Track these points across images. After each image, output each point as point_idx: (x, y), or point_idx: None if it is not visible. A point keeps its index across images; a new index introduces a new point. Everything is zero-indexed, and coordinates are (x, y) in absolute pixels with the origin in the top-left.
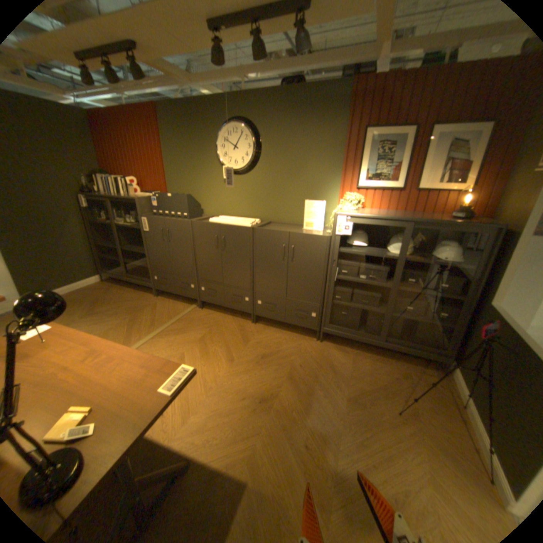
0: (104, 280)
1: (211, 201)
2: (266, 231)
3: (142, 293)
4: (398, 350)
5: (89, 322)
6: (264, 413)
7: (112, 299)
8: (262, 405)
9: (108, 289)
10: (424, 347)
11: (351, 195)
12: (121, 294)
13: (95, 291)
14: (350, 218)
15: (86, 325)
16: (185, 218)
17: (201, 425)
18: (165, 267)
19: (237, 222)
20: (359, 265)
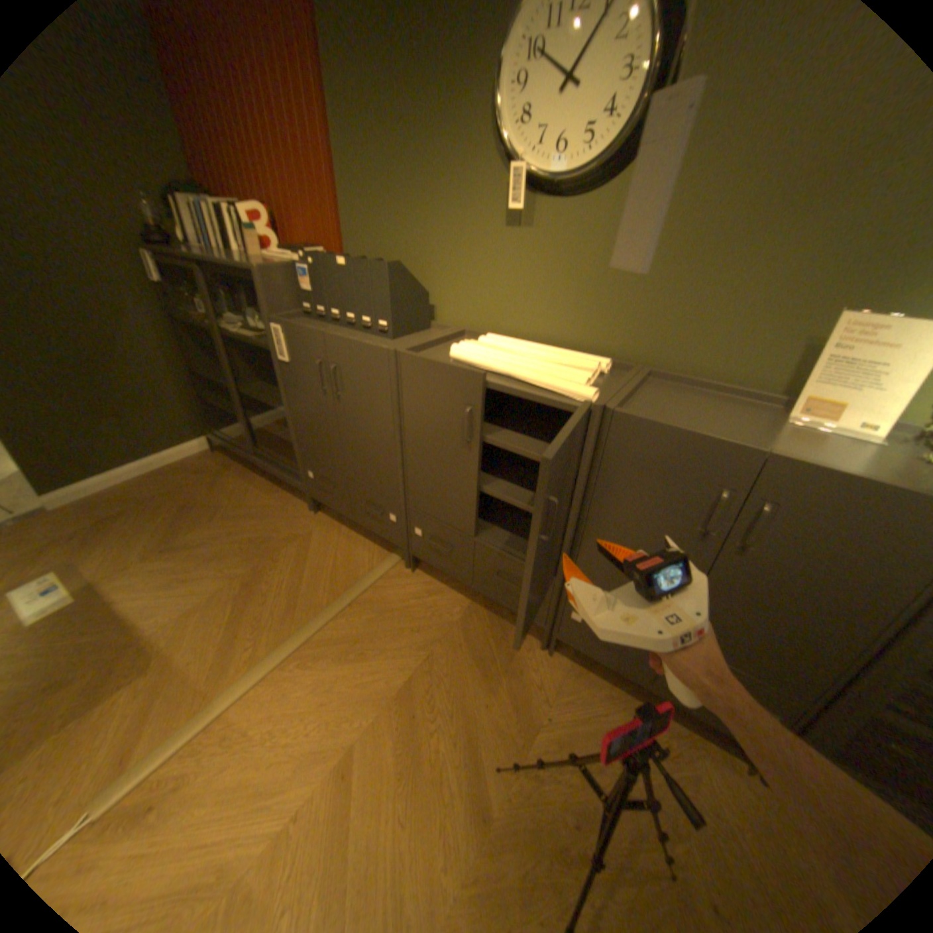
0: (221, 447)
1: (461, 282)
2: (661, 430)
3: (286, 497)
4: None
5: (159, 575)
6: None
7: (222, 507)
8: None
9: (221, 474)
10: None
11: None
12: (244, 495)
13: (195, 479)
14: None
15: (149, 586)
16: (384, 334)
17: None
18: (331, 458)
19: (540, 368)
20: None
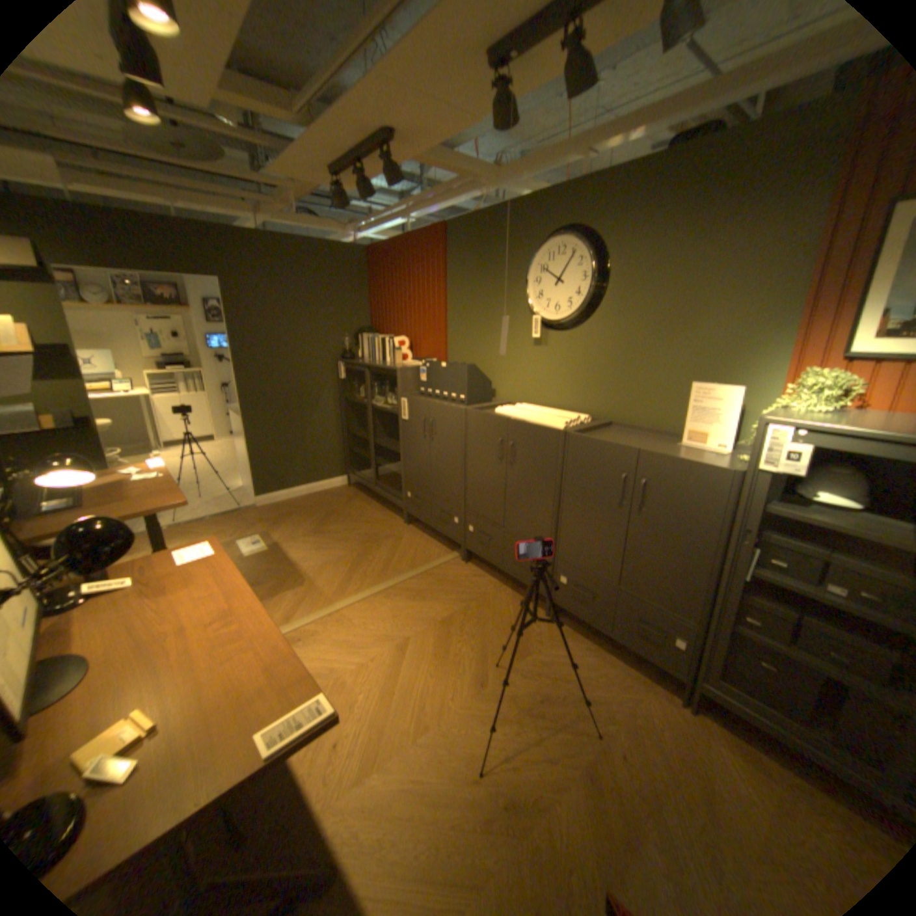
0: (354, 484)
1: (510, 376)
2: (592, 442)
3: (390, 515)
4: None
5: (311, 544)
6: (507, 840)
7: (350, 515)
8: (511, 817)
9: (352, 498)
10: None
11: (825, 374)
12: (365, 510)
13: (336, 499)
14: (809, 432)
15: (306, 548)
16: (462, 403)
17: (384, 802)
18: (423, 480)
19: (542, 417)
20: (830, 556)
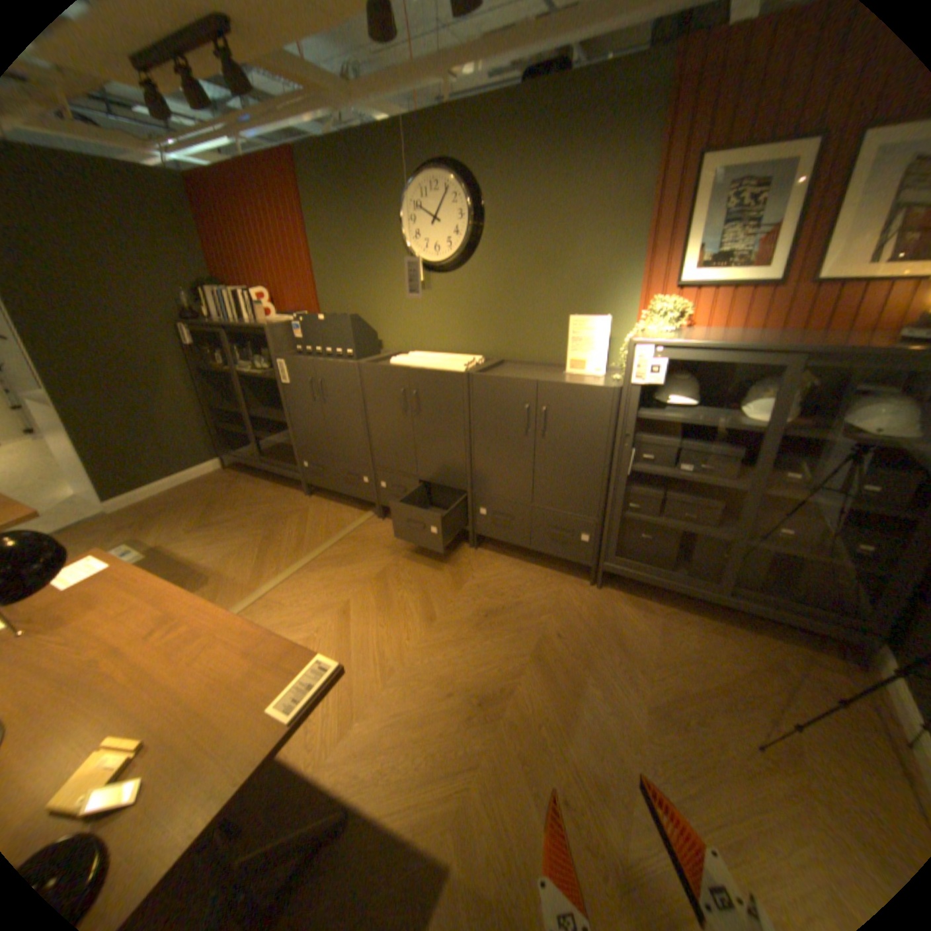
0: (228, 466)
1: (395, 324)
2: (493, 380)
3: (285, 491)
4: (759, 613)
5: (200, 540)
6: (486, 726)
7: (237, 501)
8: (484, 709)
9: (232, 482)
10: (816, 611)
11: (664, 301)
12: (253, 492)
13: (213, 487)
14: (663, 349)
15: (195, 546)
16: (350, 358)
17: (372, 742)
18: (319, 447)
19: (439, 363)
20: (679, 443)
